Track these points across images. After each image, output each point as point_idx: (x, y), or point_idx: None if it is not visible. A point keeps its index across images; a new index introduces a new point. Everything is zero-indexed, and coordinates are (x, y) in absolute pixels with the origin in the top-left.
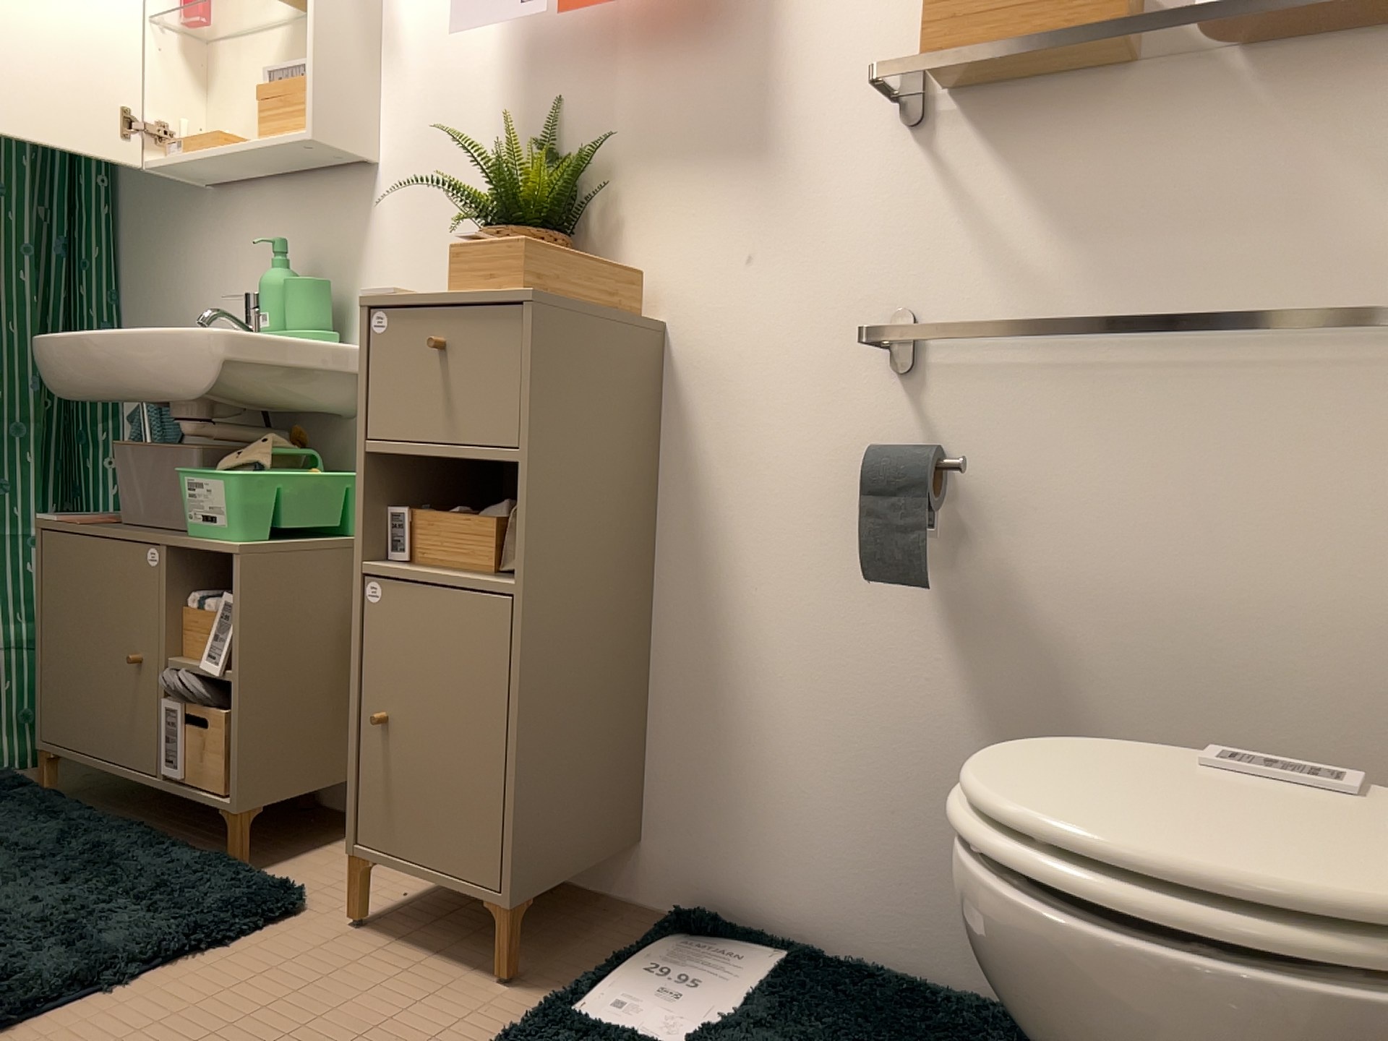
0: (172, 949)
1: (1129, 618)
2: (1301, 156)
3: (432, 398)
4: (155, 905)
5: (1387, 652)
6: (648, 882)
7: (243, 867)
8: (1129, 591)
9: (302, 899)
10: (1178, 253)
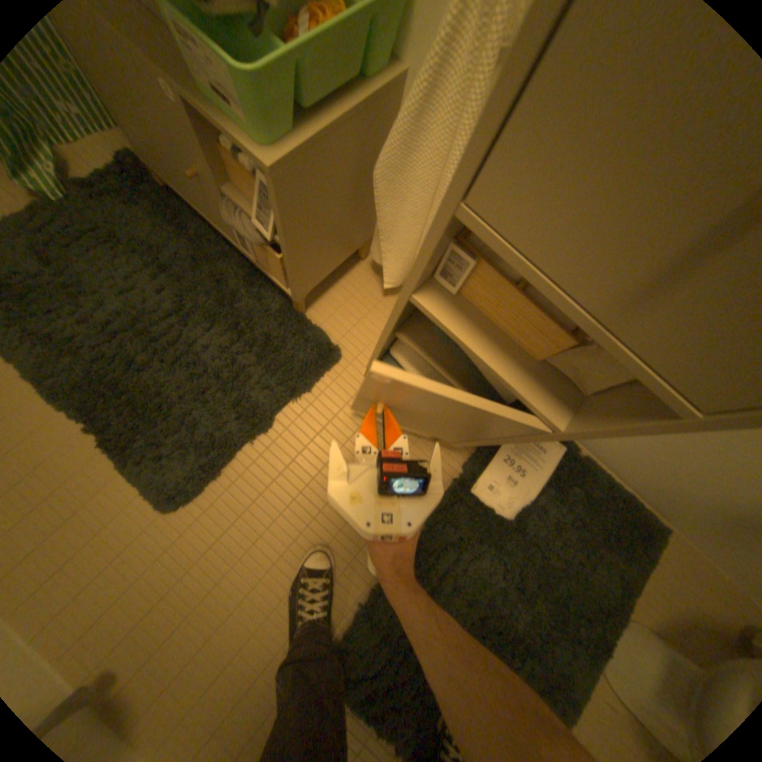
0: (289, 407)
1: None
2: None
3: (641, 247)
4: (271, 363)
5: None
6: None
7: (307, 324)
8: None
9: (342, 358)
10: None
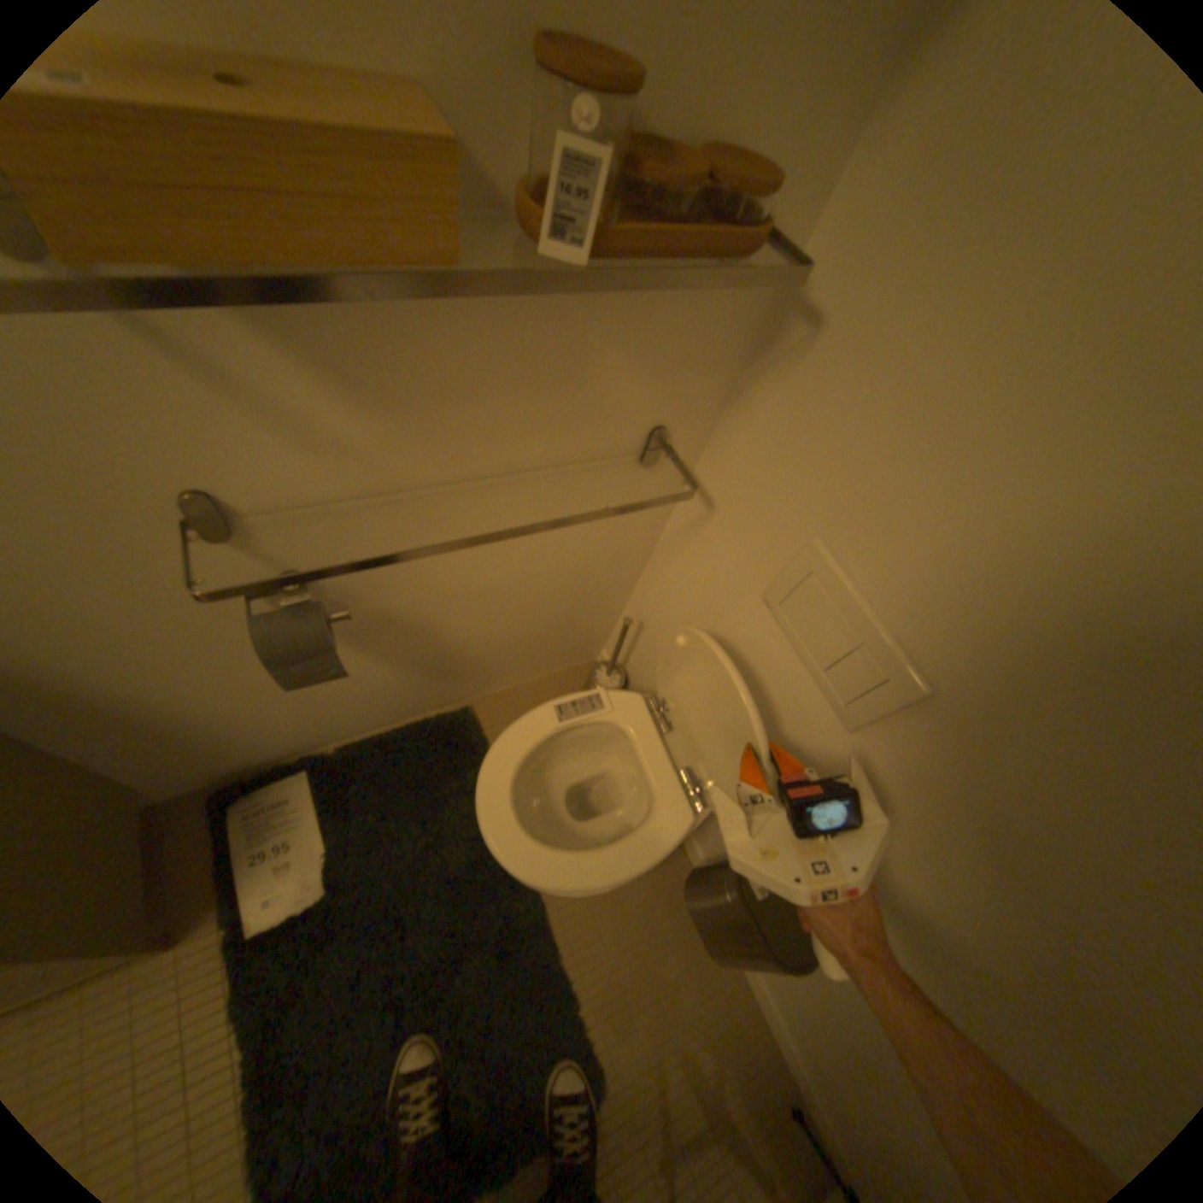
0: None
1: (461, 600)
2: (580, 334)
3: None
4: None
5: (583, 571)
6: (162, 794)
7: None
8: (461, 591)
9: None
10: (481, 412)
